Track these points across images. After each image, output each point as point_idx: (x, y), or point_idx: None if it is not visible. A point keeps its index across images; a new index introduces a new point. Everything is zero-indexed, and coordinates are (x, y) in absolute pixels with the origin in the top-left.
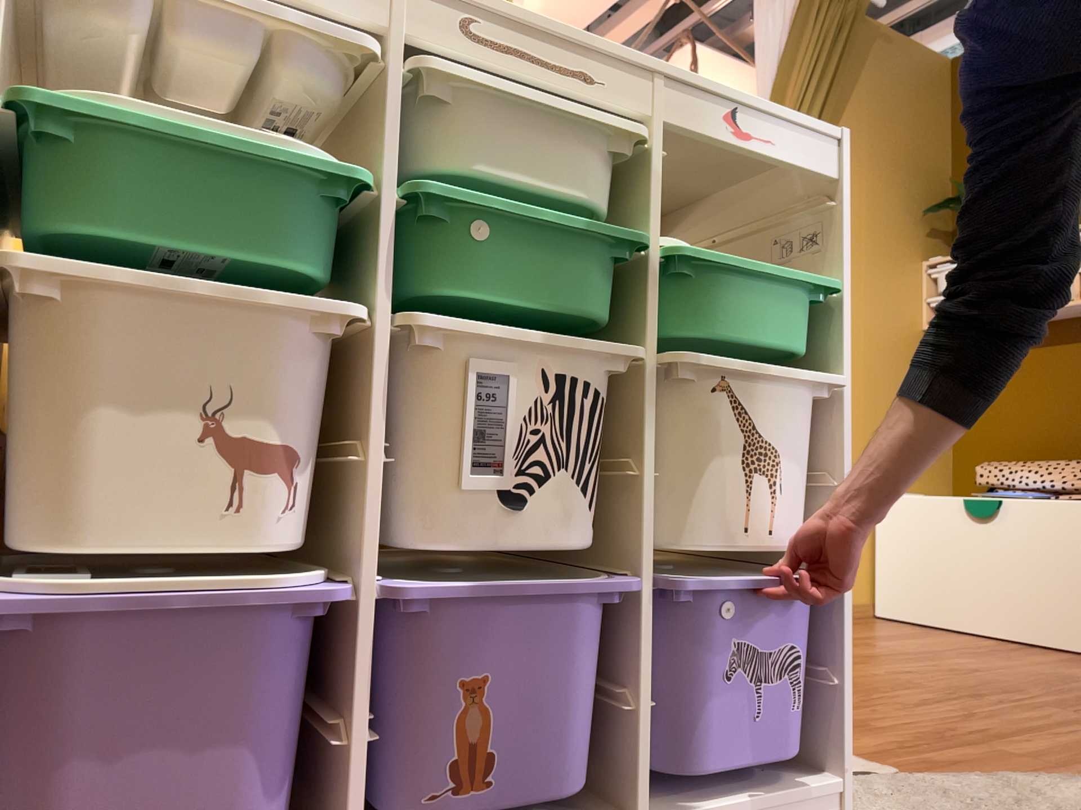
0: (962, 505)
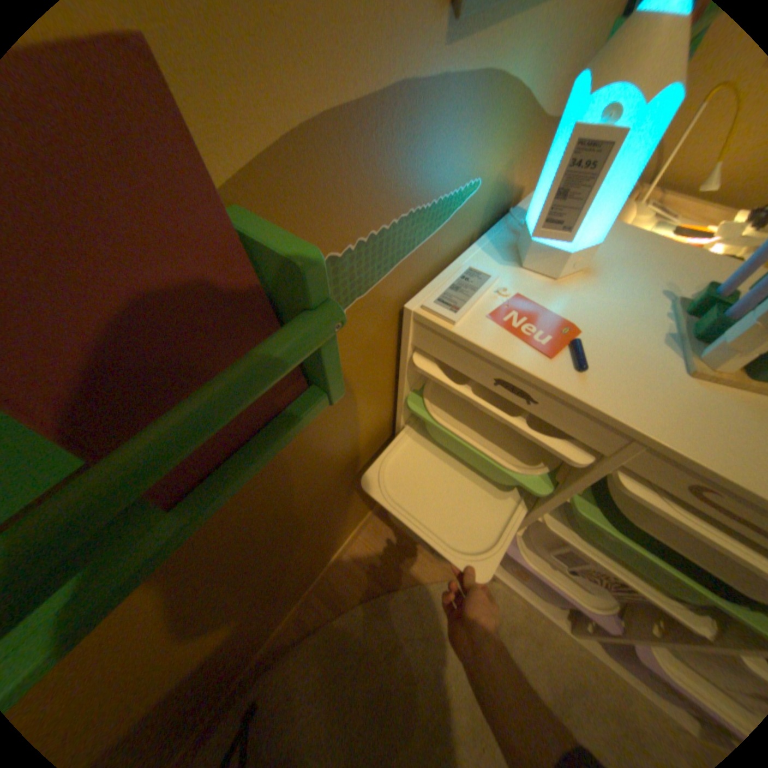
0: None
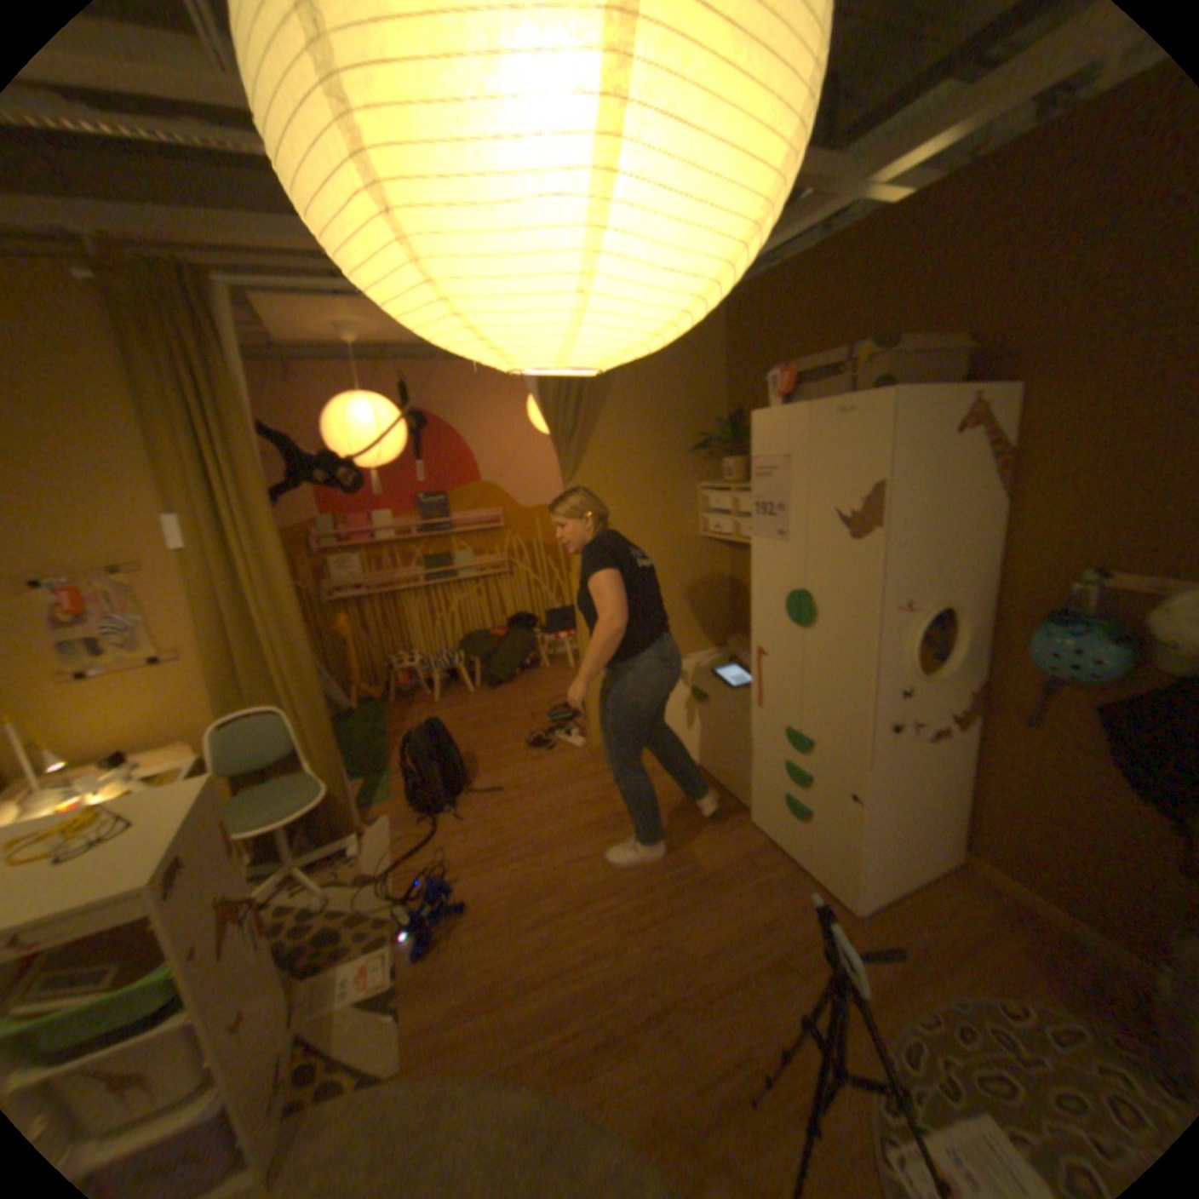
0: (692, 696)
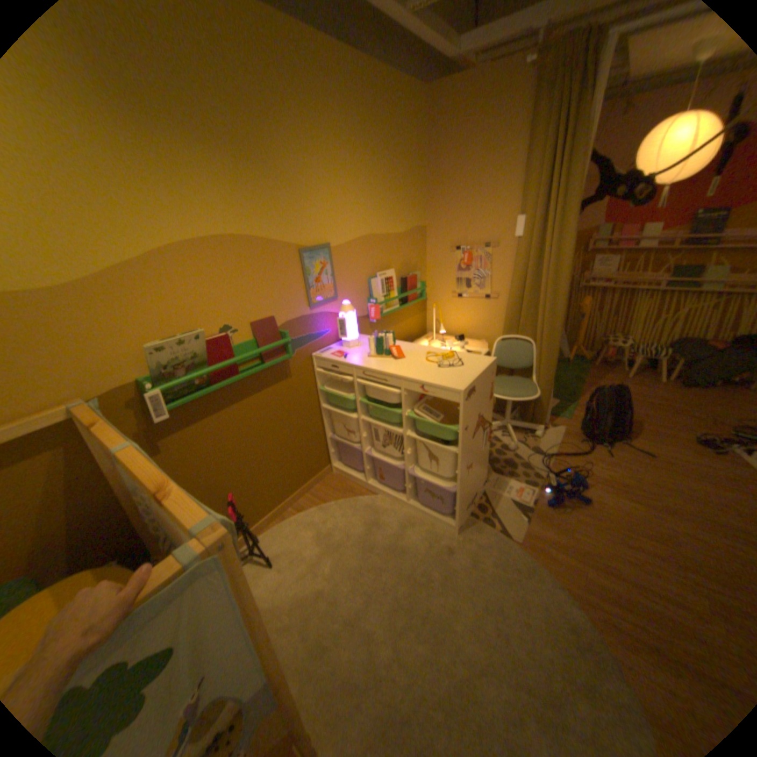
0: None
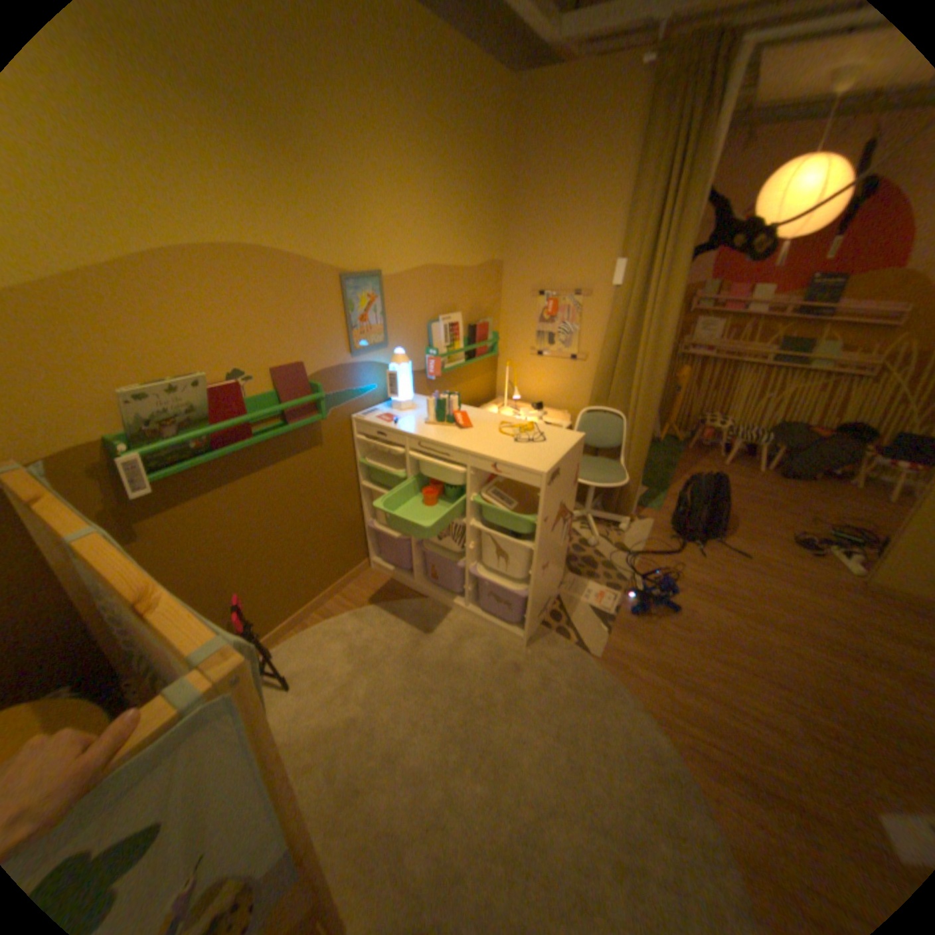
0: None
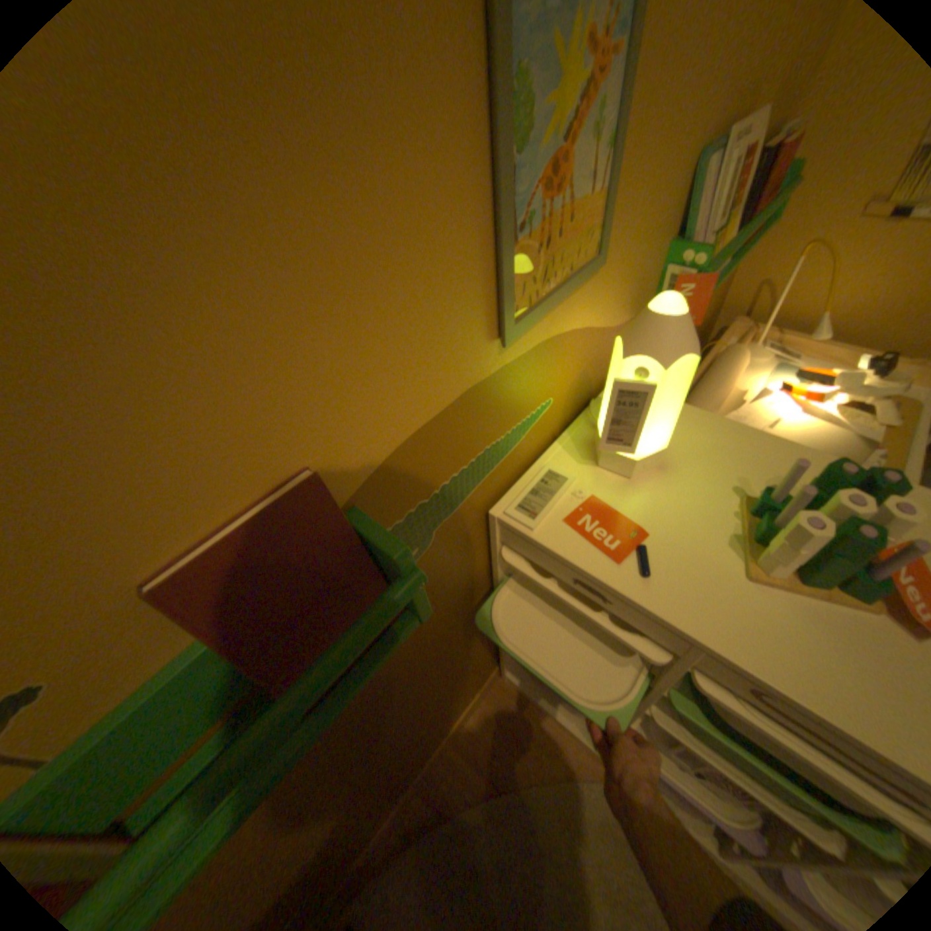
0: None
